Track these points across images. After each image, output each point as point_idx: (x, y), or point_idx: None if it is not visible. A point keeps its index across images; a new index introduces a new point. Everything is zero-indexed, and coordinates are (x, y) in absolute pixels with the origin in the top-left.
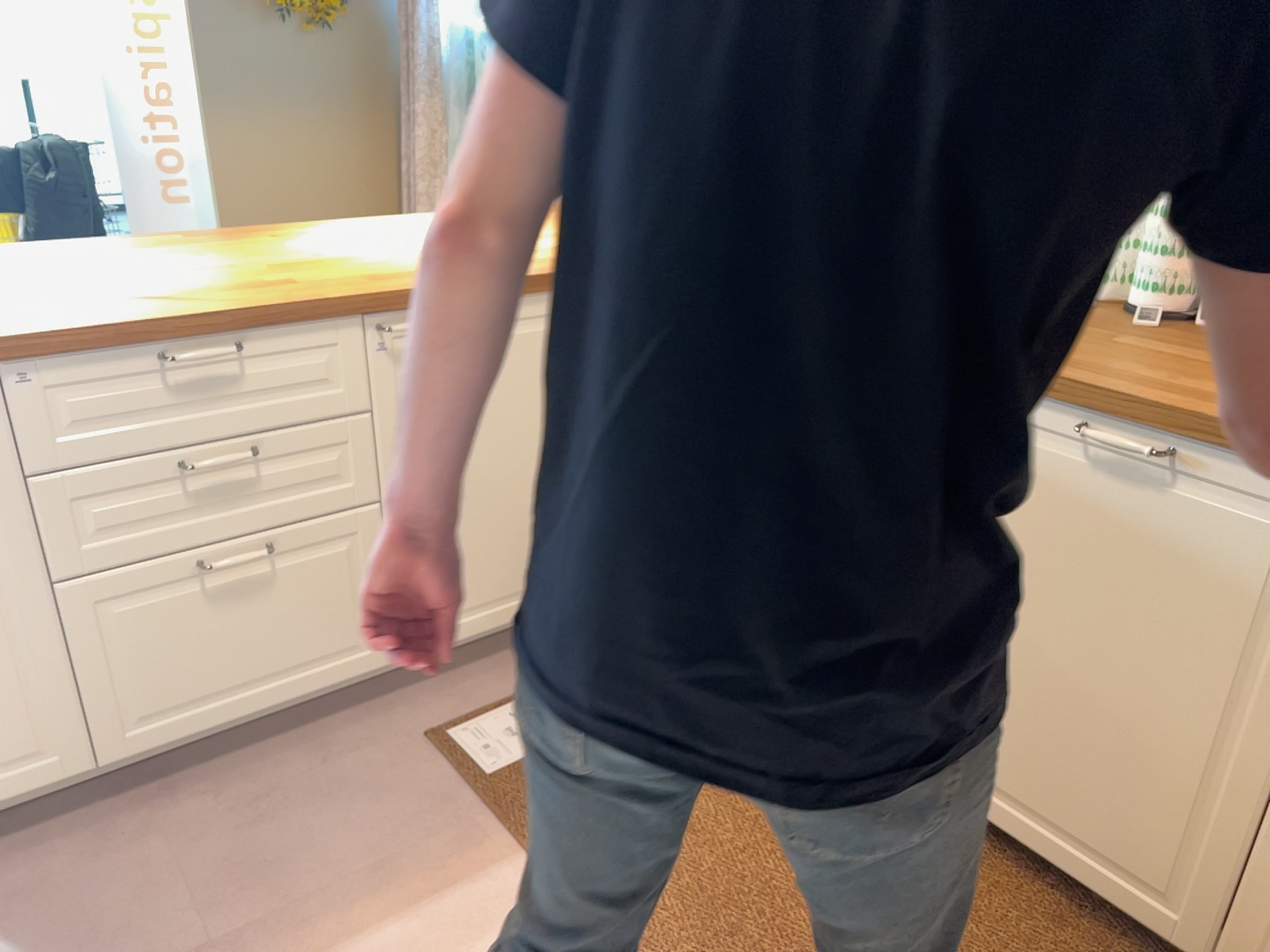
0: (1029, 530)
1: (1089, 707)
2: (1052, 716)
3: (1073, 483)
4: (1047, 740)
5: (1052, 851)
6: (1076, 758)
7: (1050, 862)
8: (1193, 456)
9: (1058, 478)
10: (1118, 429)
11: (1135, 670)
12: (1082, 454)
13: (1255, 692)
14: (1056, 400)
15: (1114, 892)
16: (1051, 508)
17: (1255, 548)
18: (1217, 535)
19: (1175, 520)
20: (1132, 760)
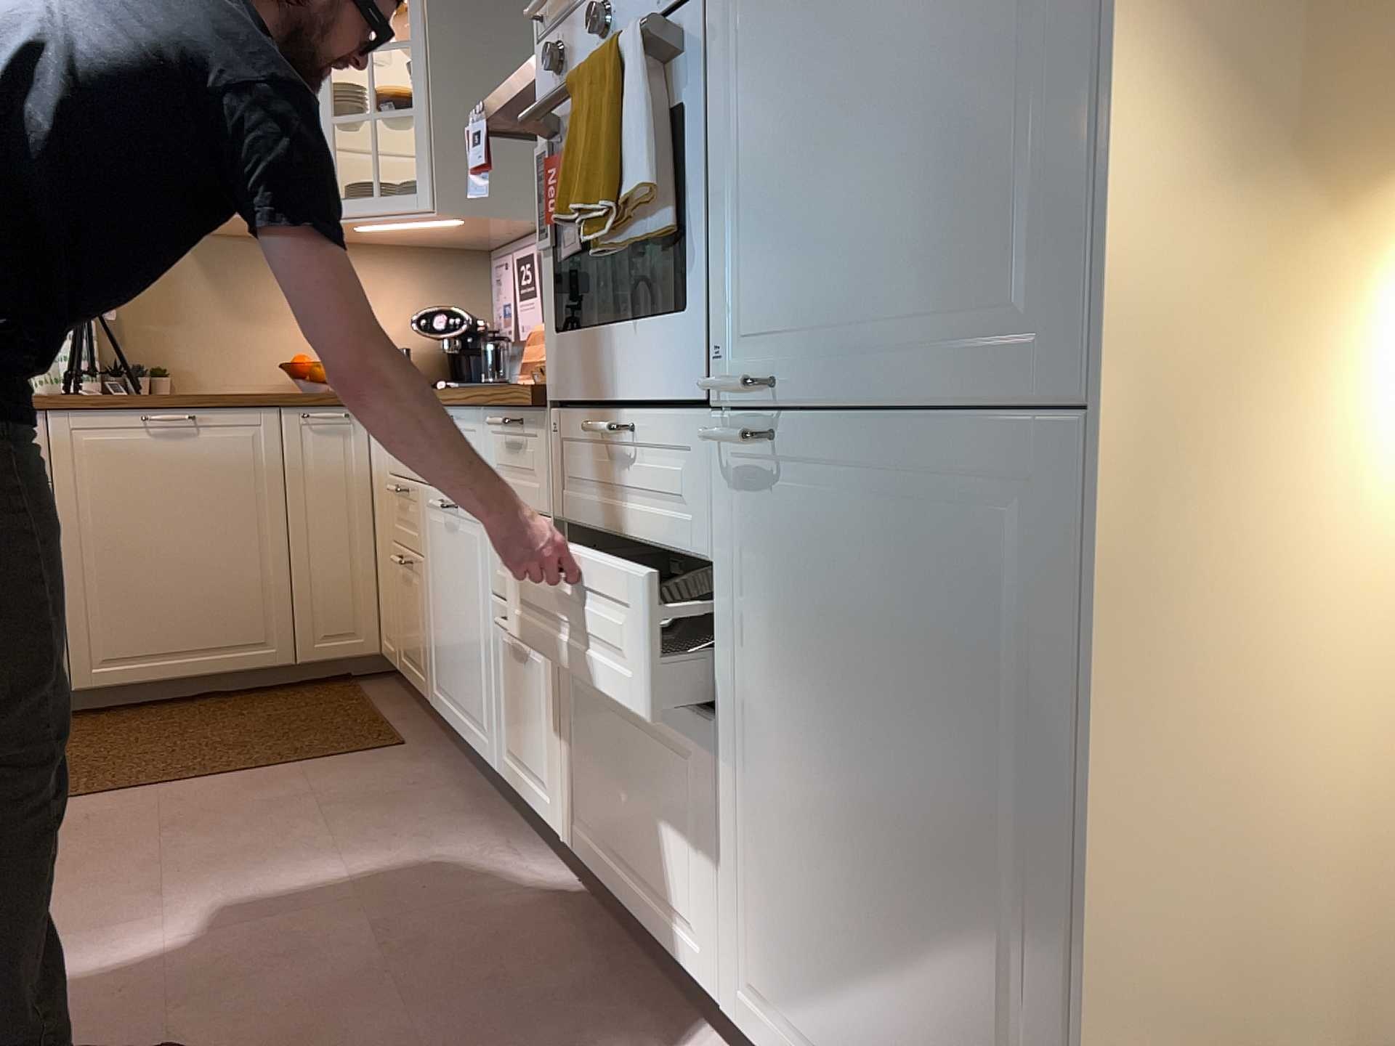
0: (128, 486)
1: (194, 568)
2: (176, 586)
3: (146, 450)
4: (177, 603)
5: (201, 666)
6: (196, 601)
7: (201, 675)
8: (202, 415)
9: (136, 451)
10: (162, 413)
11: (211, 533)
12: (145, 433)
13: (266, 512)
14: (124, 408)
15: (240, 661)
16: (137, 468)
17: (243, 447)
18: (225, 448)
19: (204, 448)
20: (225, 582)
